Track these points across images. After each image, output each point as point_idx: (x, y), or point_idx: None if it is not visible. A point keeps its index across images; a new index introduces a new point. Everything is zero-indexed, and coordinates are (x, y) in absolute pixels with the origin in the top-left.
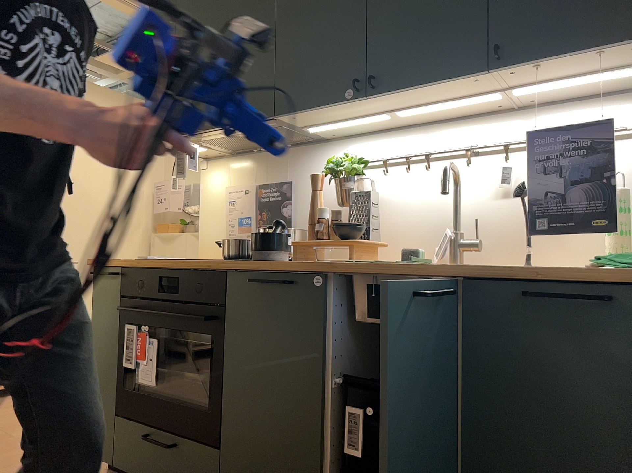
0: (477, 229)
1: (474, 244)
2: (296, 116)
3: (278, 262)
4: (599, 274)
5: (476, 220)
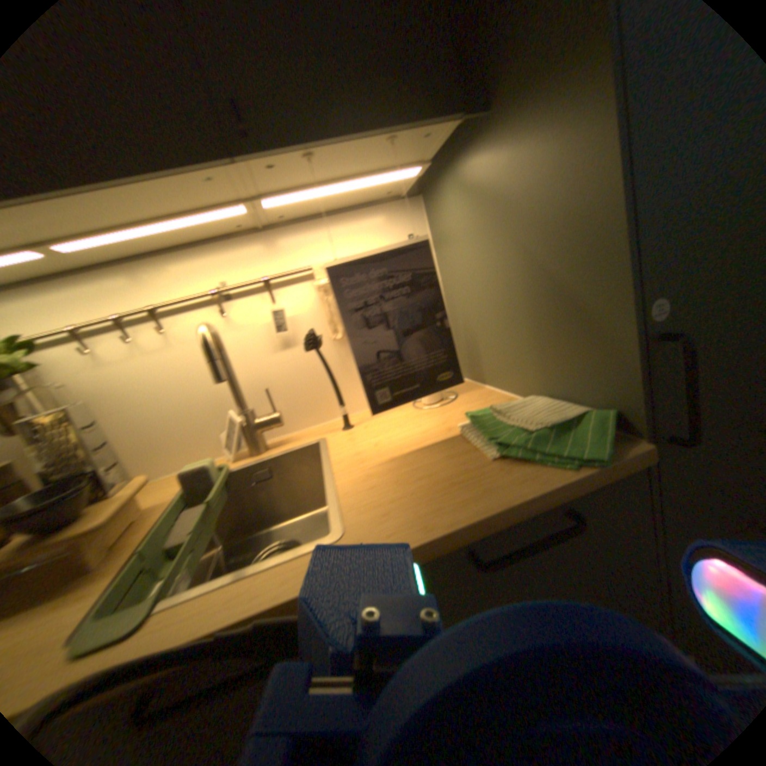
0: (268, 402)
1: (272, 421)
2: None
3: None
4: (553, 496)
5: (264, 392)
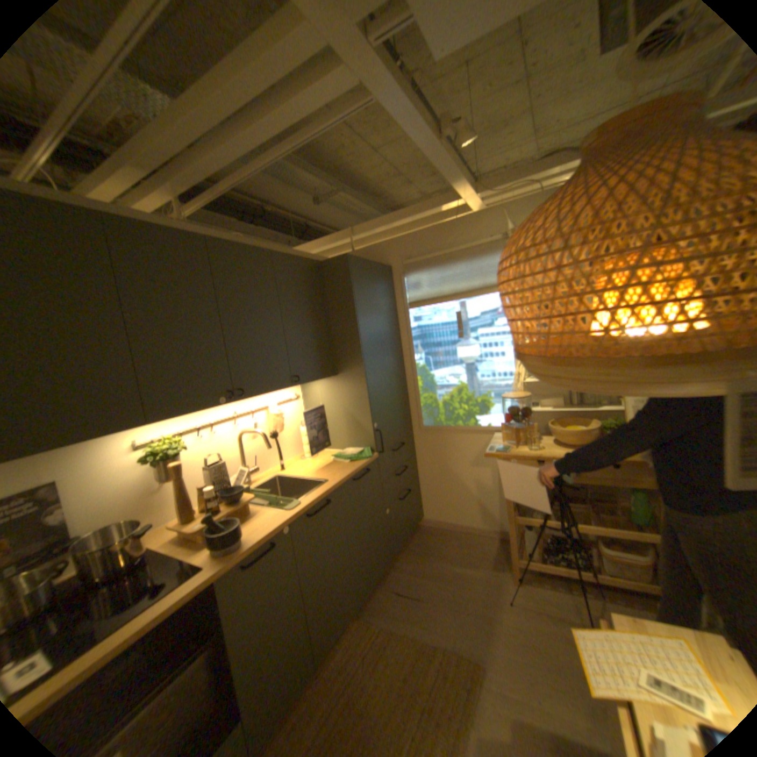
0: (255, 461)
1: (256, 470)
2: (158, 420)
3: (241, 542)
4: (365, 465)
5: (255, 457)
